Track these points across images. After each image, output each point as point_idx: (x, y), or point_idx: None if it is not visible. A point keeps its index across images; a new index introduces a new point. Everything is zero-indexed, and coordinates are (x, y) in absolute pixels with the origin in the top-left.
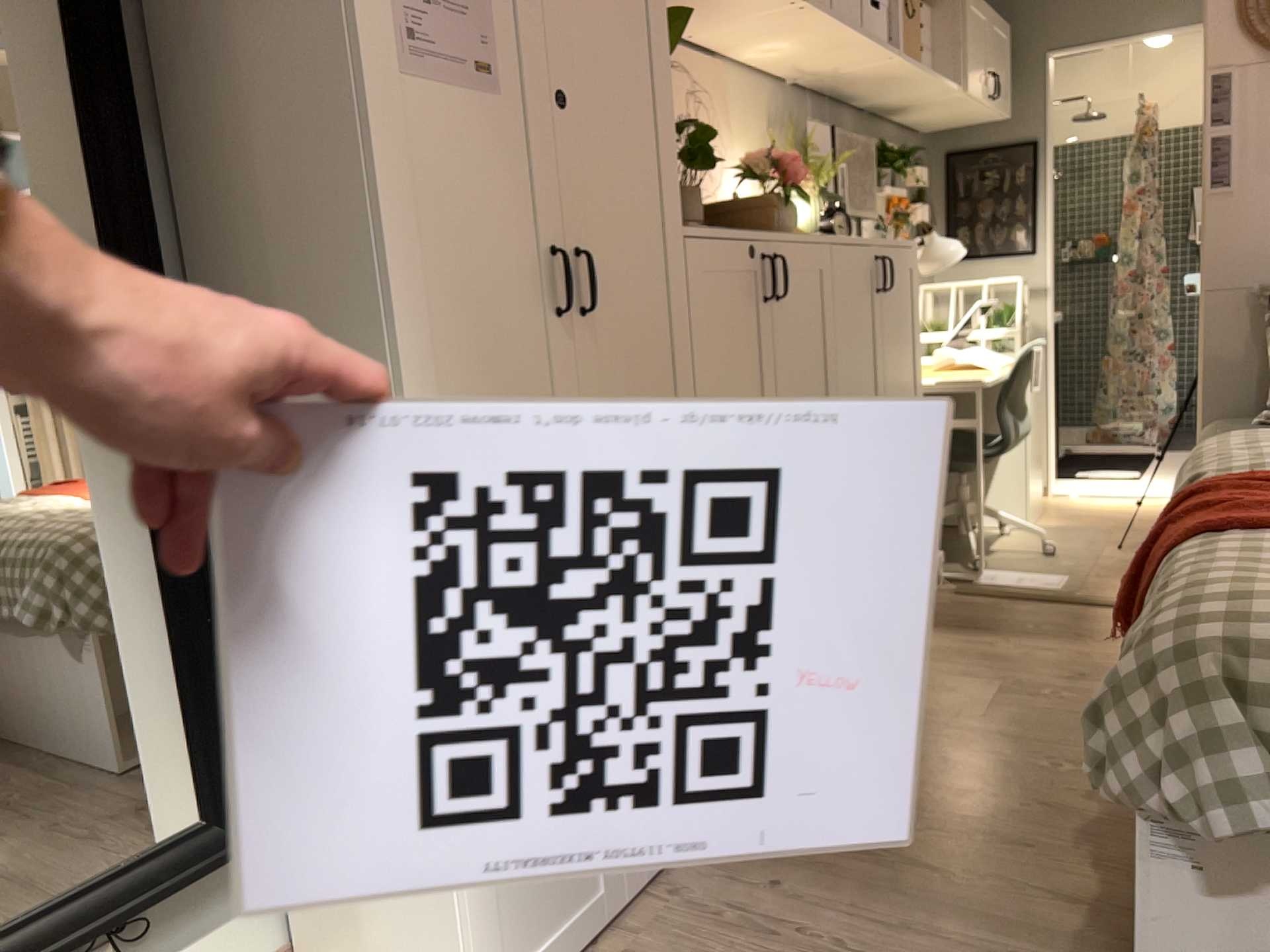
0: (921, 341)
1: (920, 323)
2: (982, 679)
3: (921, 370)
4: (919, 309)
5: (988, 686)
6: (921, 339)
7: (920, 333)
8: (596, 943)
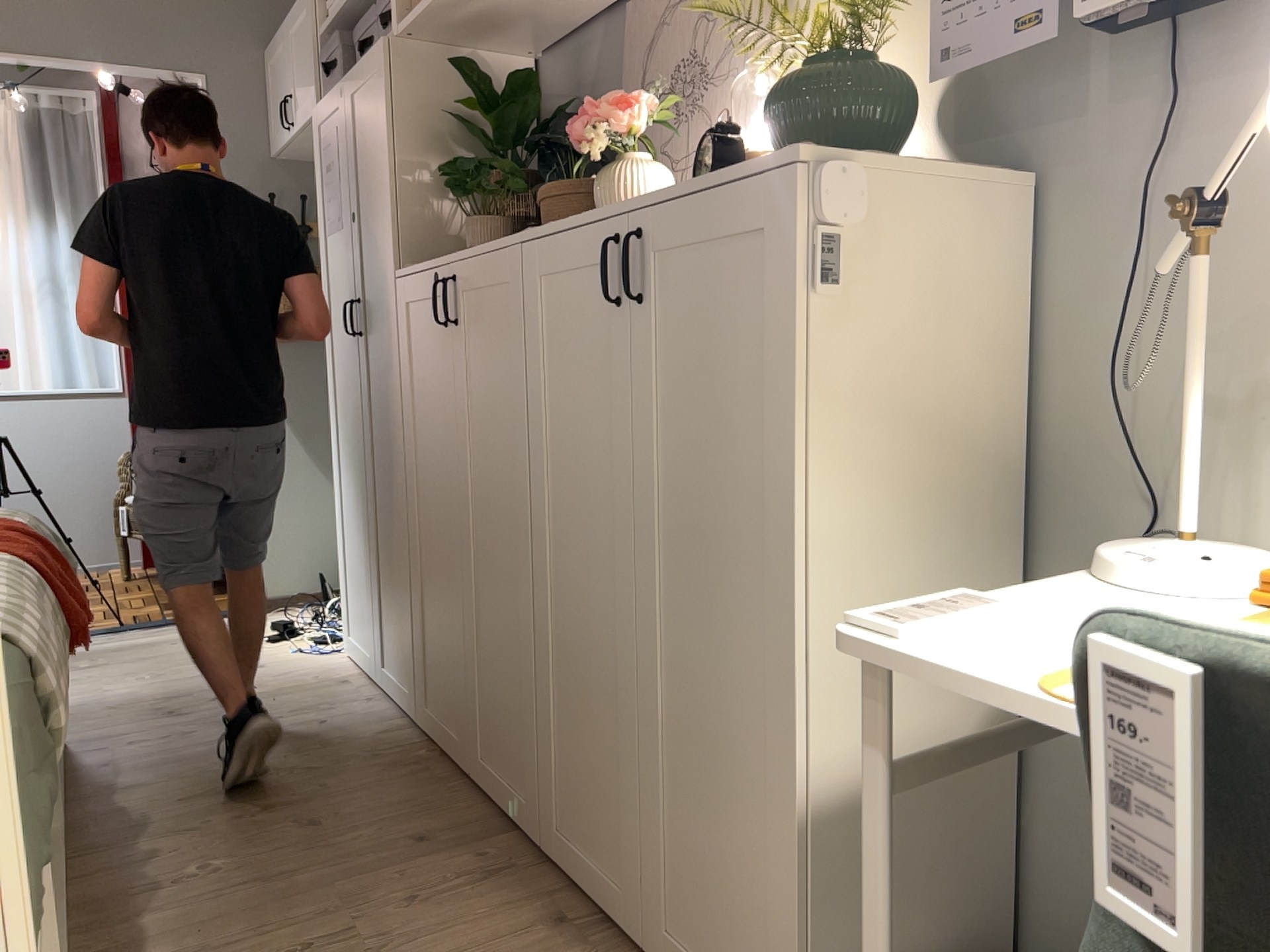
0: (795, 434)
1: (795, 384)
2: (401, 949)
3: (794, 514)
4: (796, 344)
5: (379, 942)
6: (800, 430)
7: (795, 413)
8: (369, 680)
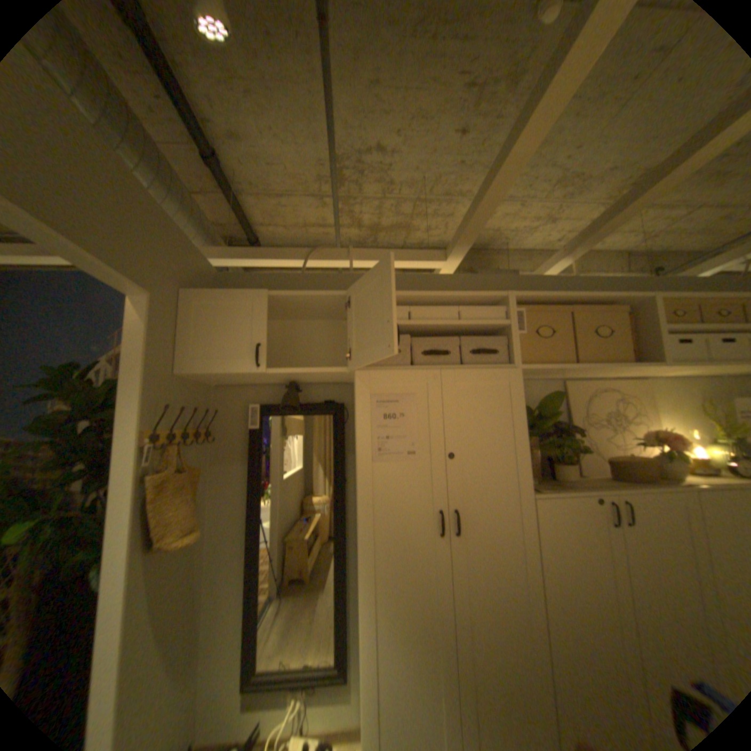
0: None
1: None
2: None
3: None
4: None
5: None
6: None
7: None
8: None
